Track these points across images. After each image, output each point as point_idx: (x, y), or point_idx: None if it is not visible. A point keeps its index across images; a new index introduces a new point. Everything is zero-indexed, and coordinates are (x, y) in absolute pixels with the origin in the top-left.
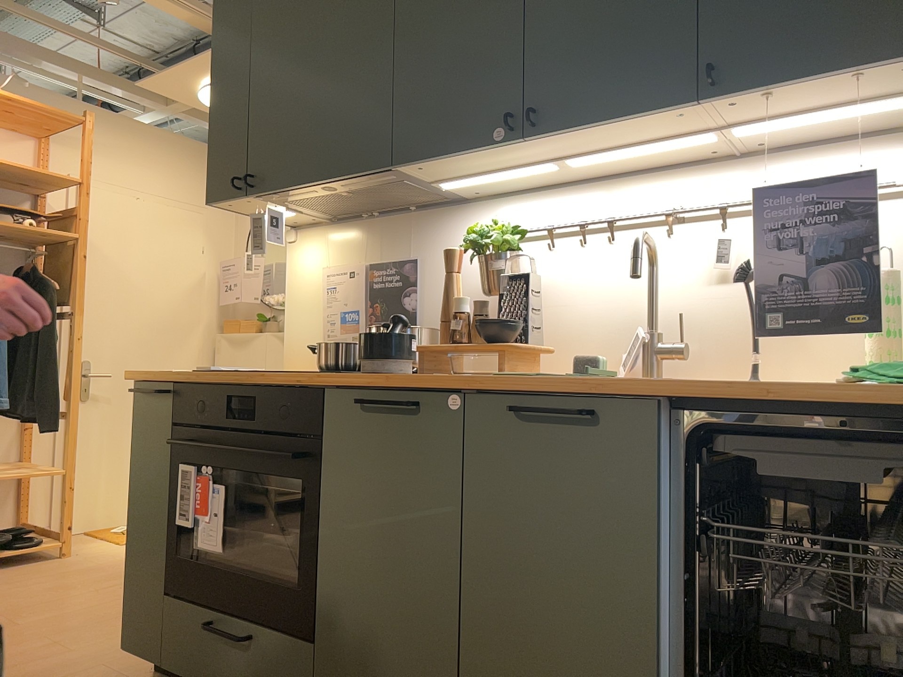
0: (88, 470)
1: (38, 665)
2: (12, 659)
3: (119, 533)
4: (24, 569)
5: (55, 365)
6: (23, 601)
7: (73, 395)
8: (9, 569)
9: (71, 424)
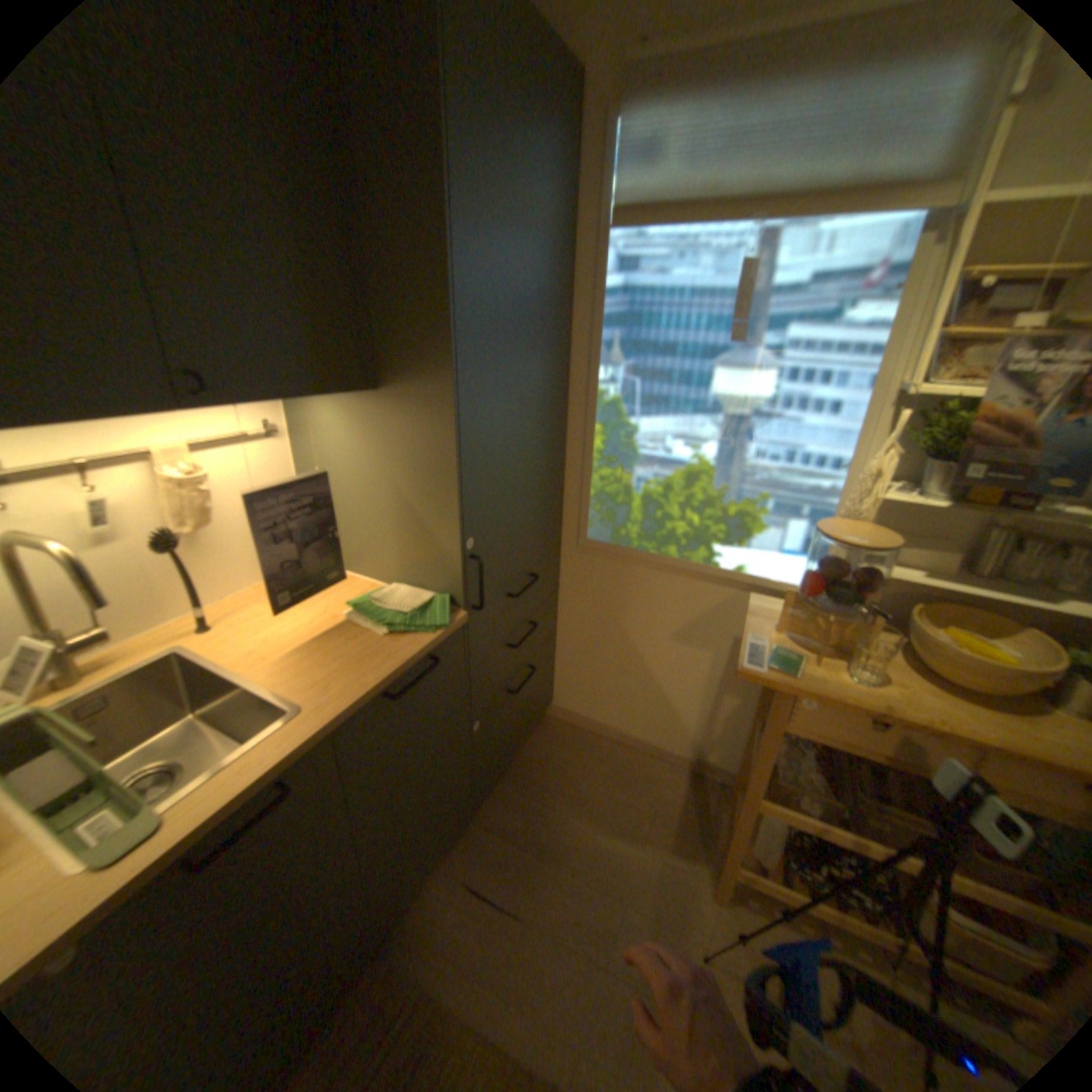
0: None
1: None
2: None
3: None
4: None
5: None
6: None
7: None
8: None
9: None
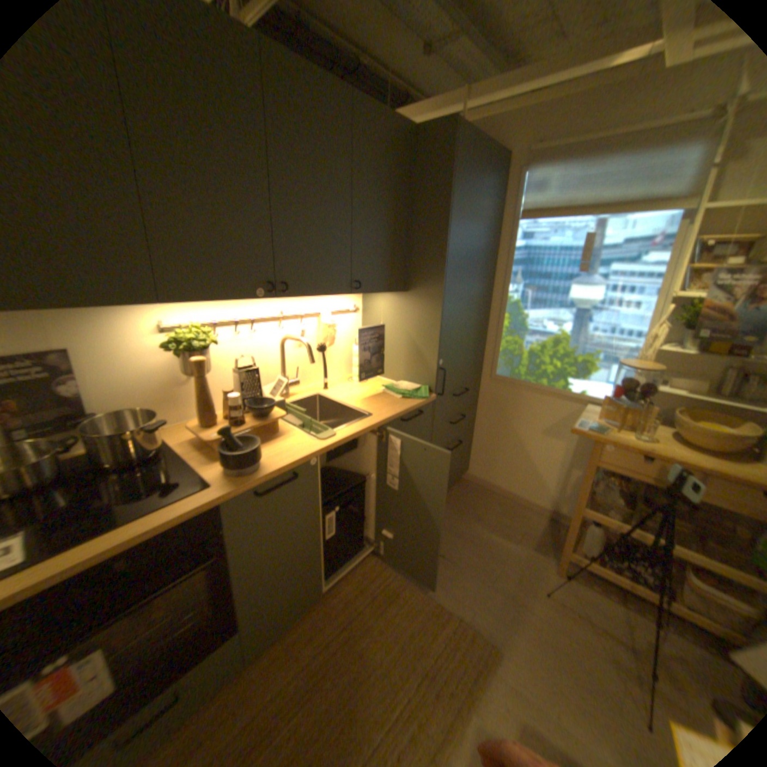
0: None
1: None
2: None
3: None
4: None
5: None
6: None
7: None
8: None
9: None
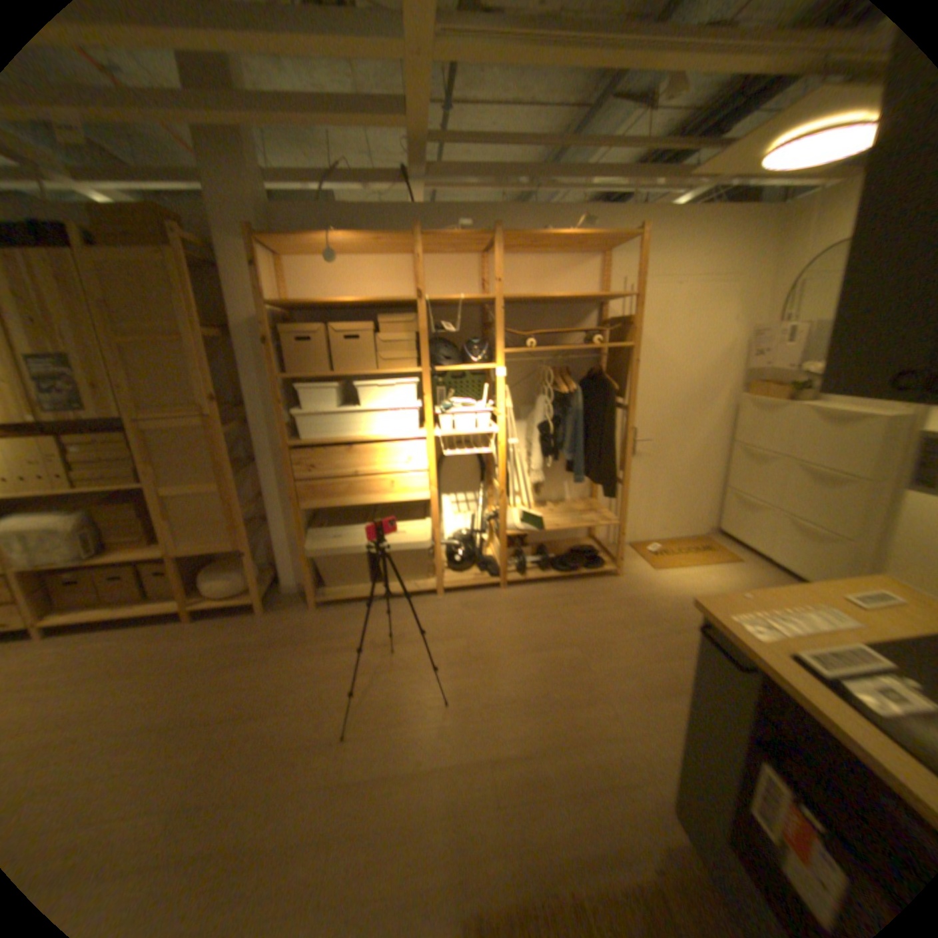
0: (632, 504)
1: (607, 751)
2: (590, 728)
3: (653, 554)
4: (594, 587)
5: (612, 450)
6: (595, 636)
7: (624, 471)
8: (585, 583)
9: (623, 492)
